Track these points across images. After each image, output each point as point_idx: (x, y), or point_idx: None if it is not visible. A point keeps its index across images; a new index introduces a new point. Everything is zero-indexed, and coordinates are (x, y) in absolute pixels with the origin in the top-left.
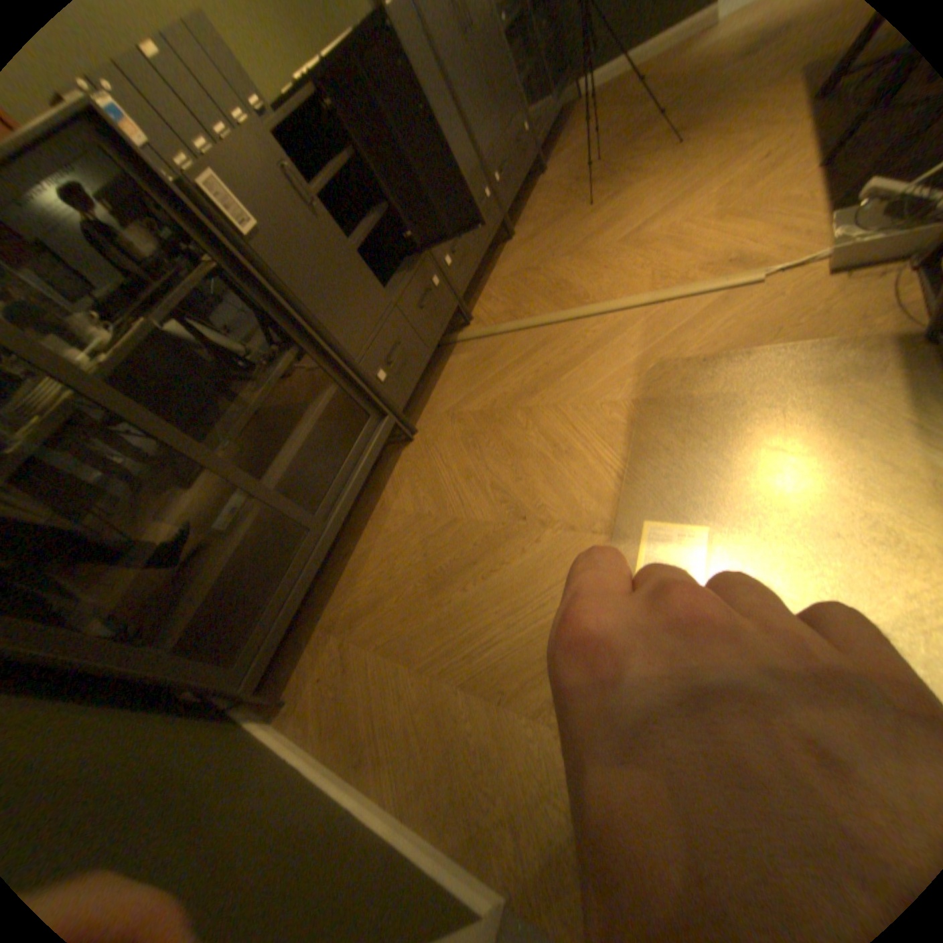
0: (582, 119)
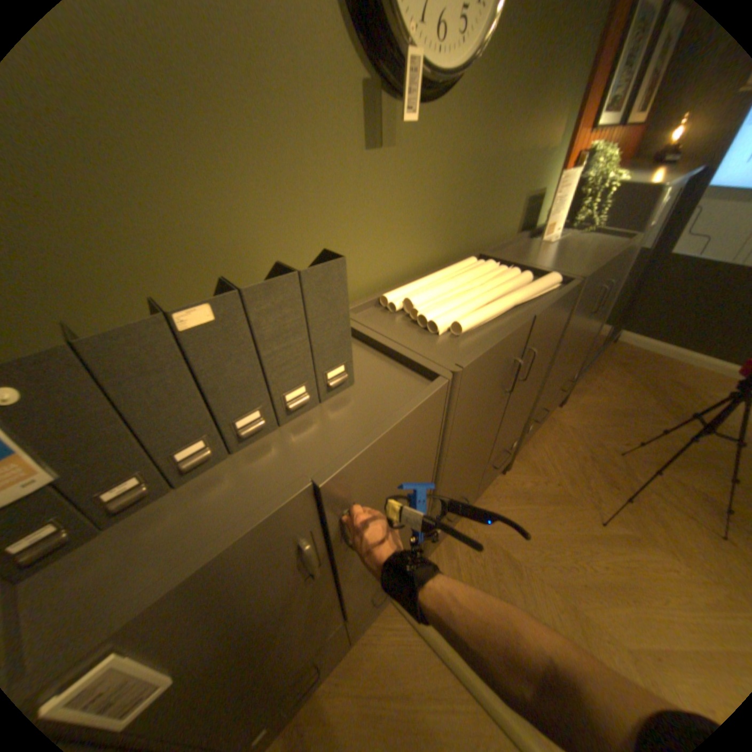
0: (610, 376)
